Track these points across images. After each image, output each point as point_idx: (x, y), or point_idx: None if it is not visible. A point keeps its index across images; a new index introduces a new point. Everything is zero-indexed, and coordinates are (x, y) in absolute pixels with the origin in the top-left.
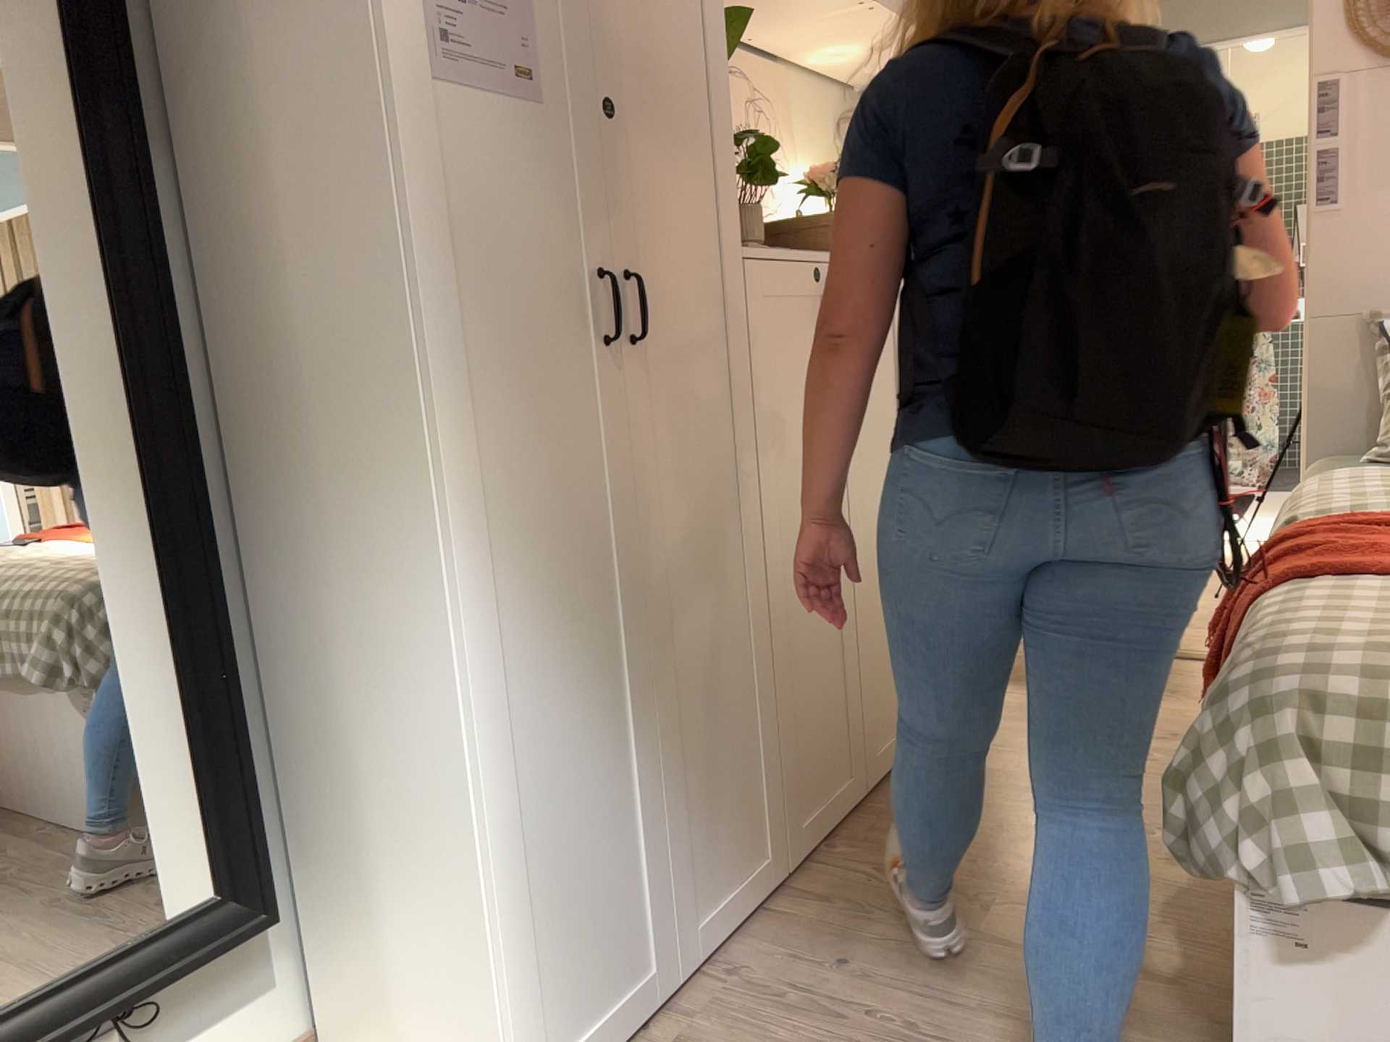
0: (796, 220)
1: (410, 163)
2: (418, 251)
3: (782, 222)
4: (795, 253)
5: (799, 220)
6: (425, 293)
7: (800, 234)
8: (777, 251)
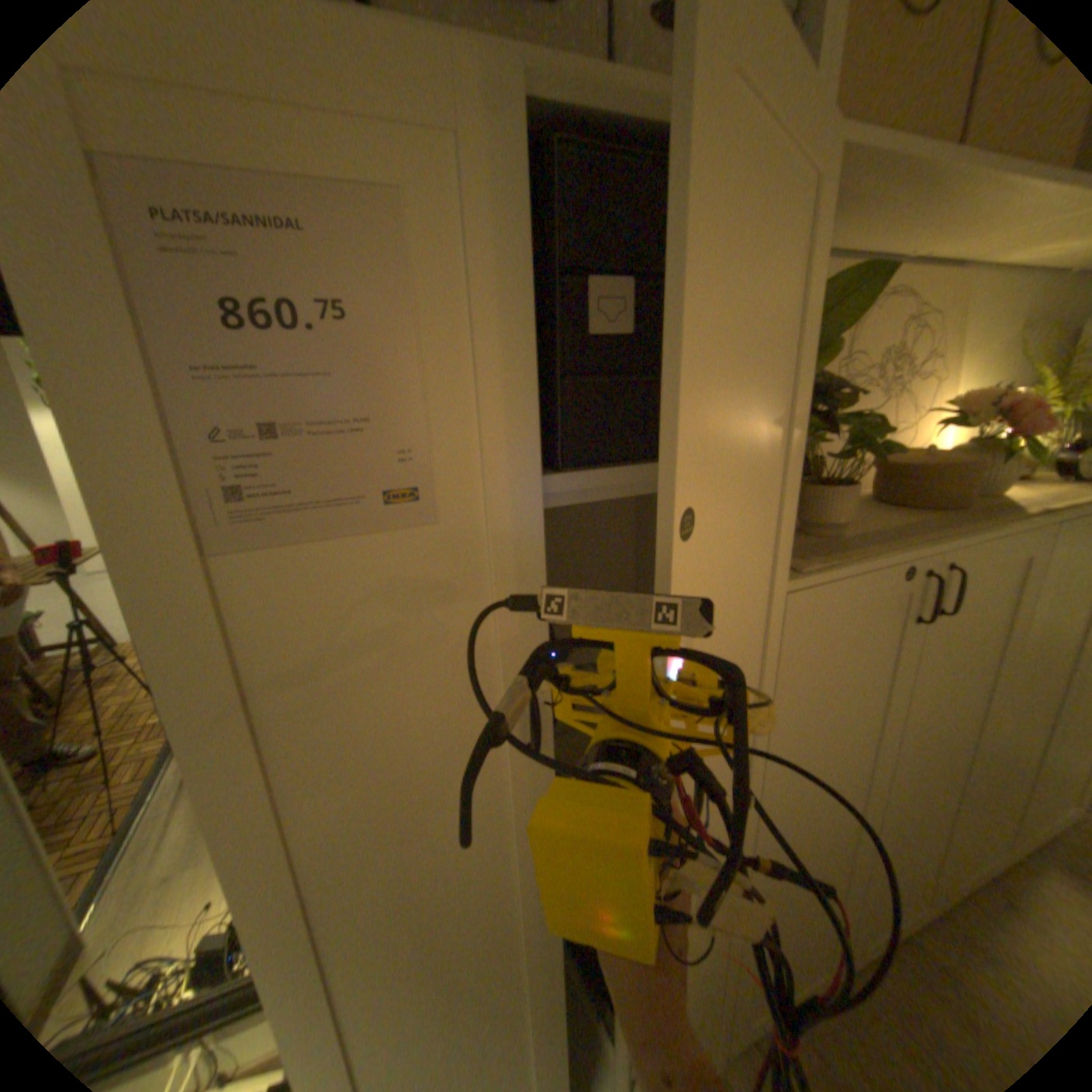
0: (925, 459)
1: (157, 677)
2: (185, 763)
3: (904, 464)
4: (881, 556)
5: (926, 465)
6: (199, 803)
7: (923, 480)
8: (853, 561)
